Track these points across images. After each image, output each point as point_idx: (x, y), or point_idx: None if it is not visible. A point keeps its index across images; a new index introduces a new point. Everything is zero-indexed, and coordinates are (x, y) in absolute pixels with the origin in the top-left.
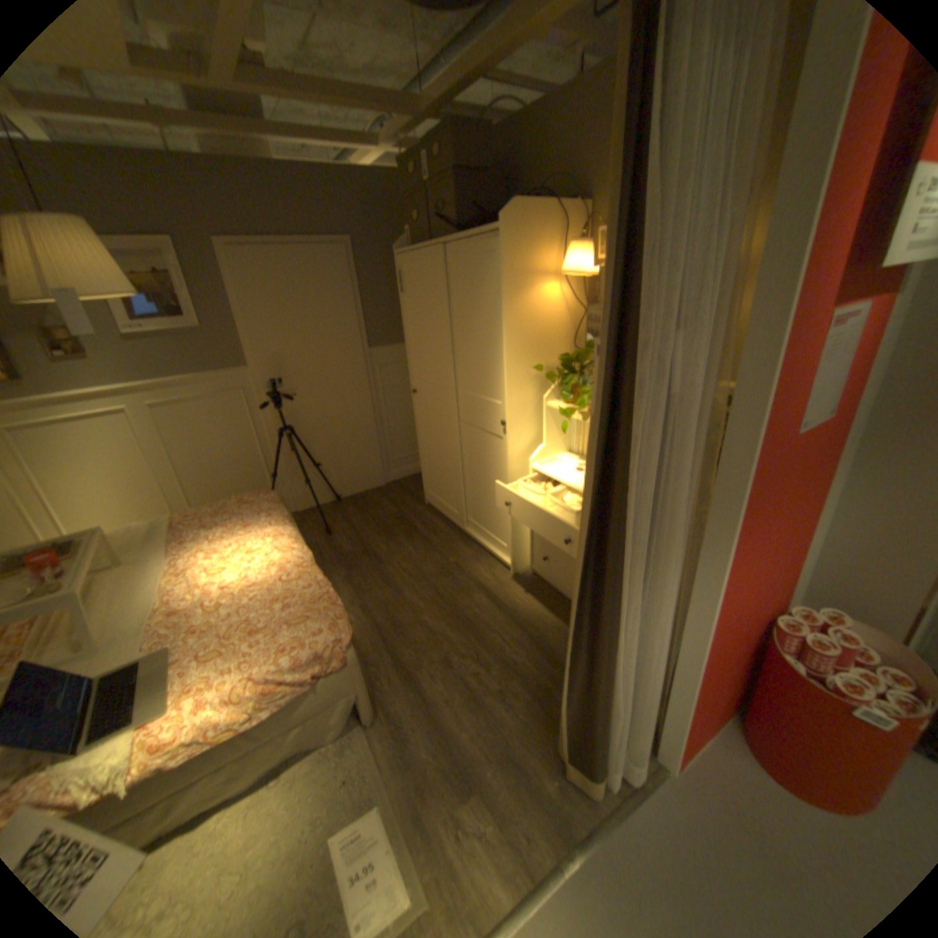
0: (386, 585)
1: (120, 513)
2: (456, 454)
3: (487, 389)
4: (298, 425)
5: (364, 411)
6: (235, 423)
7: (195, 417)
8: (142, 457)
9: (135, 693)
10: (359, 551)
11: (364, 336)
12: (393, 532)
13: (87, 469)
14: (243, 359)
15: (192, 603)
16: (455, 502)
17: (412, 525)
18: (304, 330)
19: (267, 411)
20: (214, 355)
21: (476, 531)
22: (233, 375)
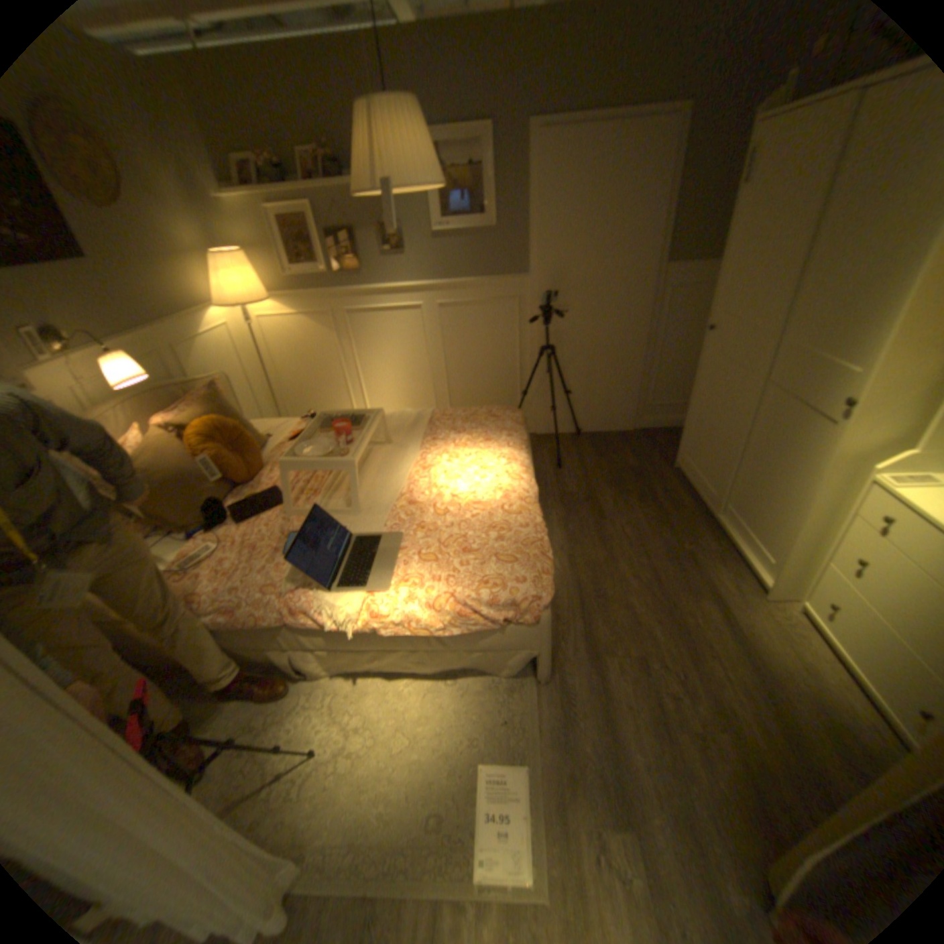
0: (601, 545)
1: (401, 396)
2: (743, 423)
3: (841, 343)
4: (560, 345)
5: (635, 341)
6: (503, 334)
7: (471, 322)
8: (424, 352)
9: (372, 562)
10: (583, 496)
11: (665, 246)
12: (625, 488)
13: (387, 355)
14: (526, 265)
15: (427, 500)
16: (717, 480)
17: (650, 488)
18: (596, 235)
19: (534, 326)
20: (500, 259)
21: (732, 525)
22: (512, 282)
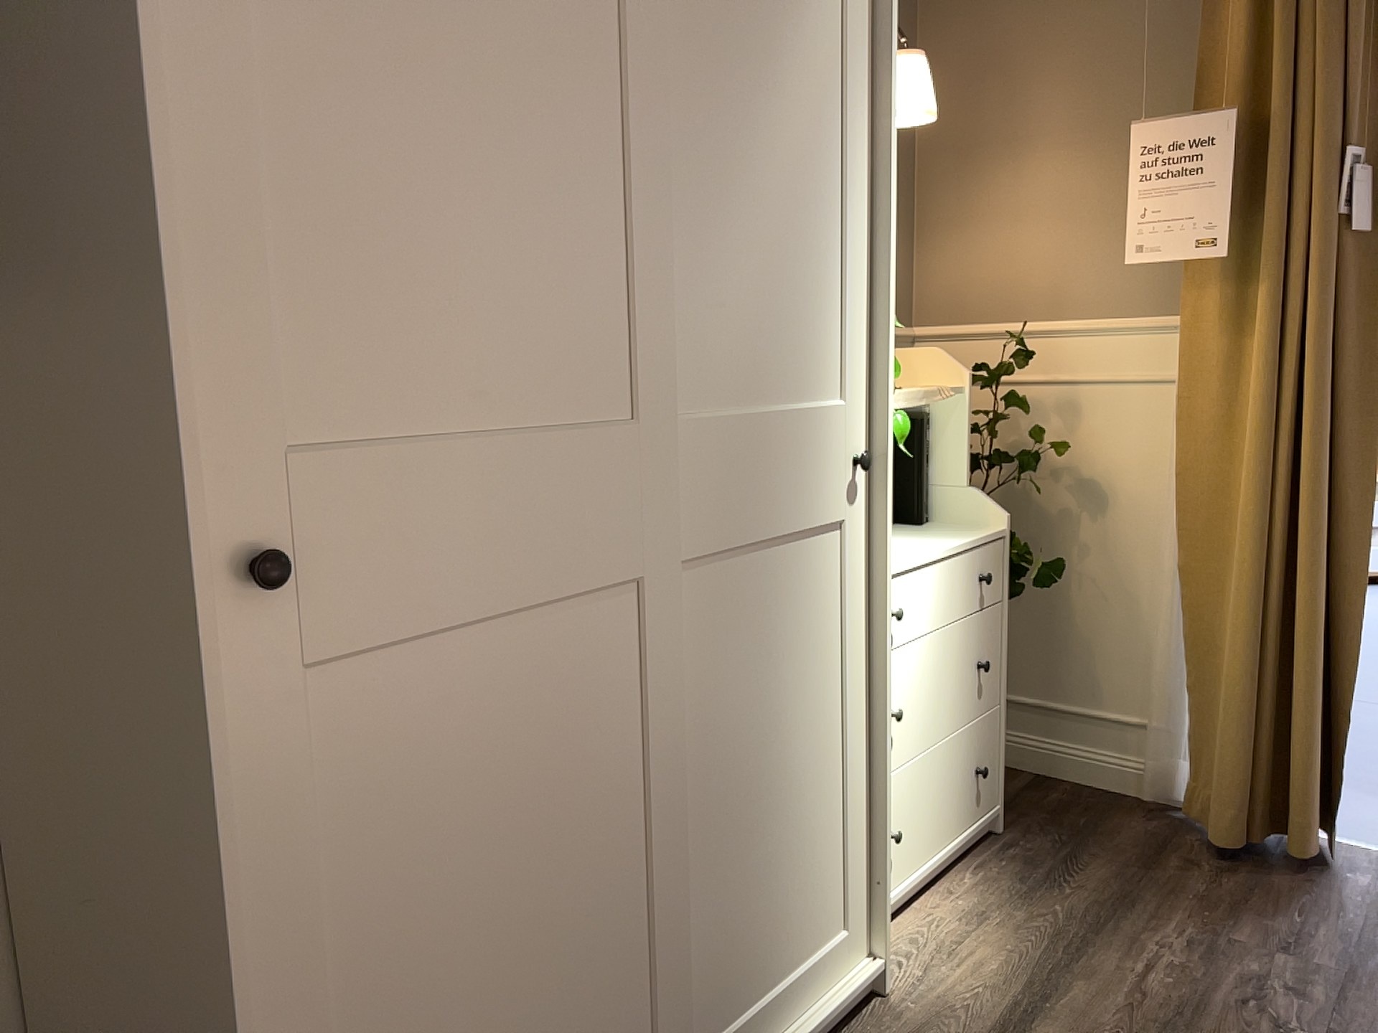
0: None
1: None
2: (672, 749)
3: (795, 372)
4: None
5: None
6: None
7: None
8: None
9: None
10: None
11: None
12: None
13: None
14: None
15: None
16: None
17: None
18: None
19: None
20: None
21: None
22: None
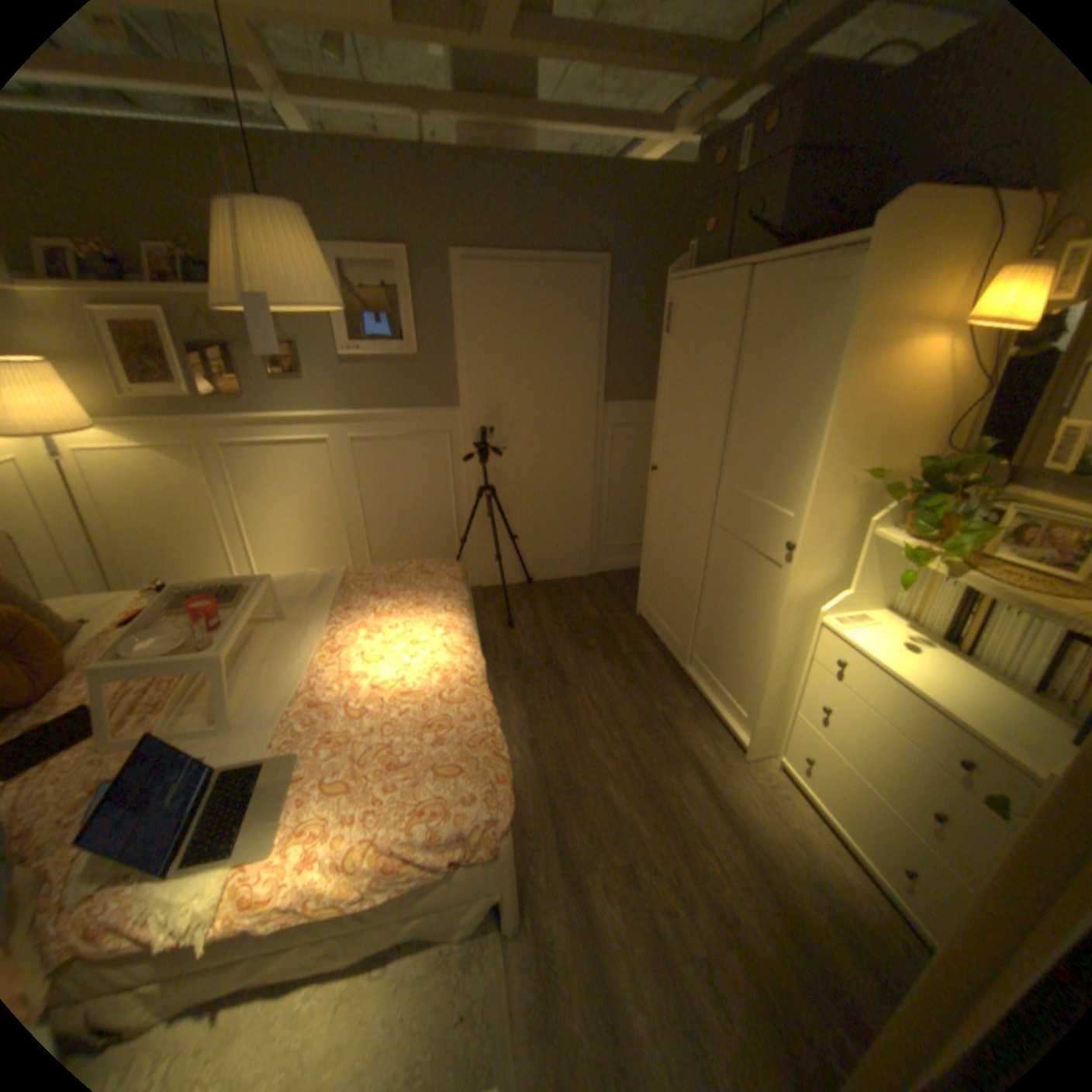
0: (568, 719)
1: (304, 550)
2: (697, 567)
3: (773, 488)
4: (502, 485)
5: (582, 480)
6: (434, 472)
7: (394, 459)
8: (335, 494)
9: (246, 810)
10: (542, 659)
11: (601, 386)
12: (587, 644)
13: (282, 498)
14: (456, 398)
15: (337, 697)
16: (680, 627)
17: (614, 641)
18: (531, 370)
19: (471, 463)
20: (426, 390)
21: (701, 677)
22: (442, 415)
